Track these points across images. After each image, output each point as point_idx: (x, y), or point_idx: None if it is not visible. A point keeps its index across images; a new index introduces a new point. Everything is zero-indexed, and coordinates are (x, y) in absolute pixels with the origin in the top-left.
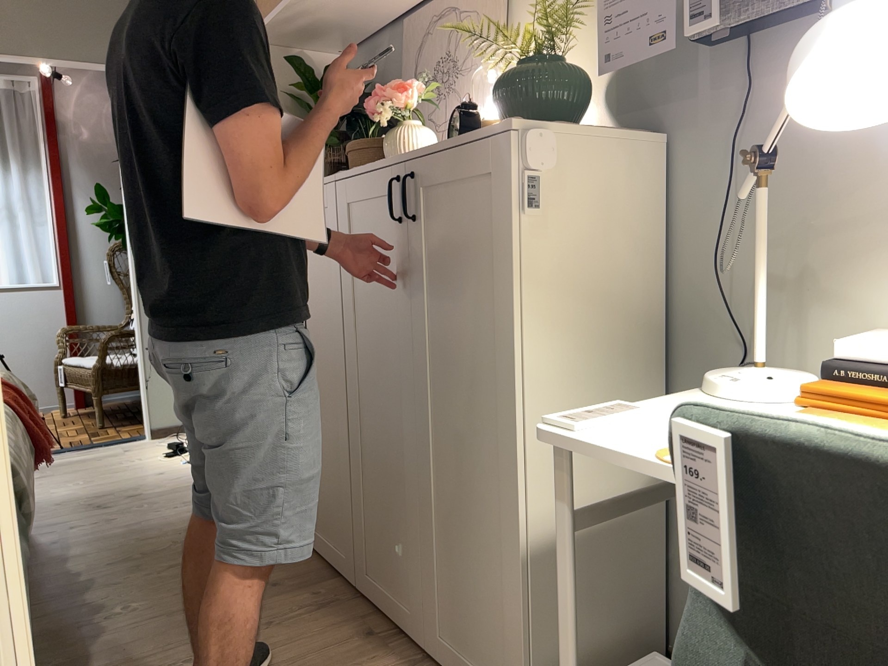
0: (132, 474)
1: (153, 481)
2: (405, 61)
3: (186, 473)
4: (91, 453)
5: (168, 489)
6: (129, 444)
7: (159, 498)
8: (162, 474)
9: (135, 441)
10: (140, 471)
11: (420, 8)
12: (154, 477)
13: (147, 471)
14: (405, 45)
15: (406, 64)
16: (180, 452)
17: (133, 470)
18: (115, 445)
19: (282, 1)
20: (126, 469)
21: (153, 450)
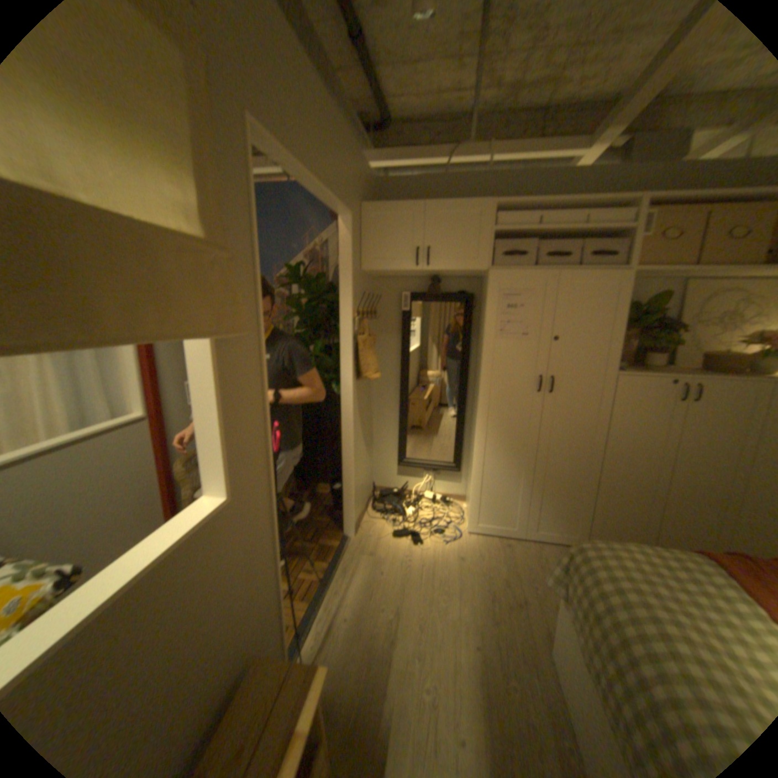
0: (448, 571)
1: (480, 568)
2: (687, 302)
3: (472, 551)
4: (354, 573)
5: (504, 568)
6: (352, 550)
7: (522, 577)
8: (464, 560)
9: (351, 545)
10: (444, 566)
11: (701, 278)
12: (468, 565)
13: (451, 564)
14: (688, 295)
15: (678, 302)
16: (416, 539)
17: (437, 568)
18: (347, 557)
19: (694, 263)
20: (430, 570)
21: (390, 546)
